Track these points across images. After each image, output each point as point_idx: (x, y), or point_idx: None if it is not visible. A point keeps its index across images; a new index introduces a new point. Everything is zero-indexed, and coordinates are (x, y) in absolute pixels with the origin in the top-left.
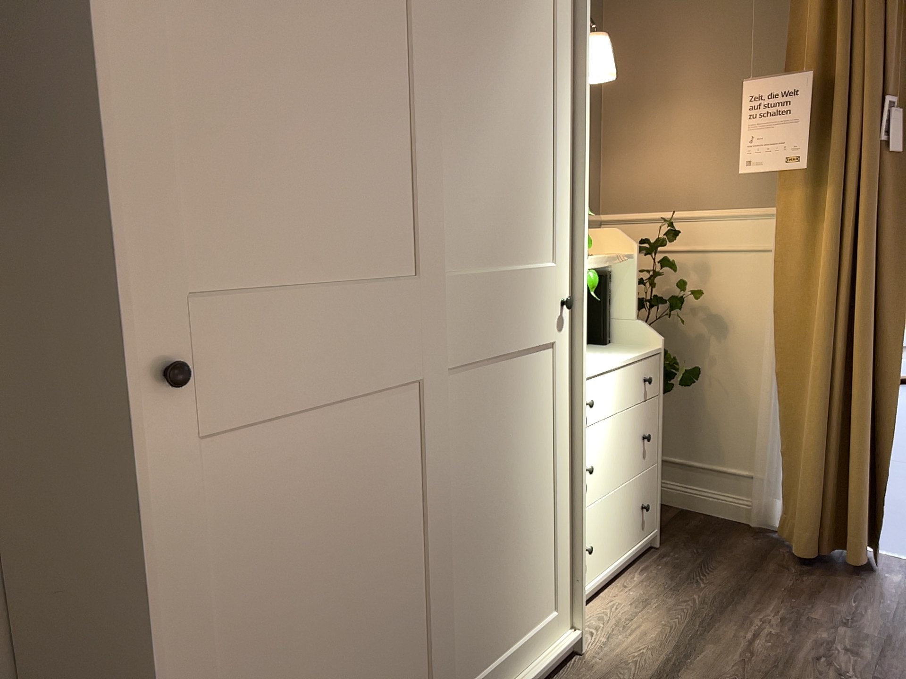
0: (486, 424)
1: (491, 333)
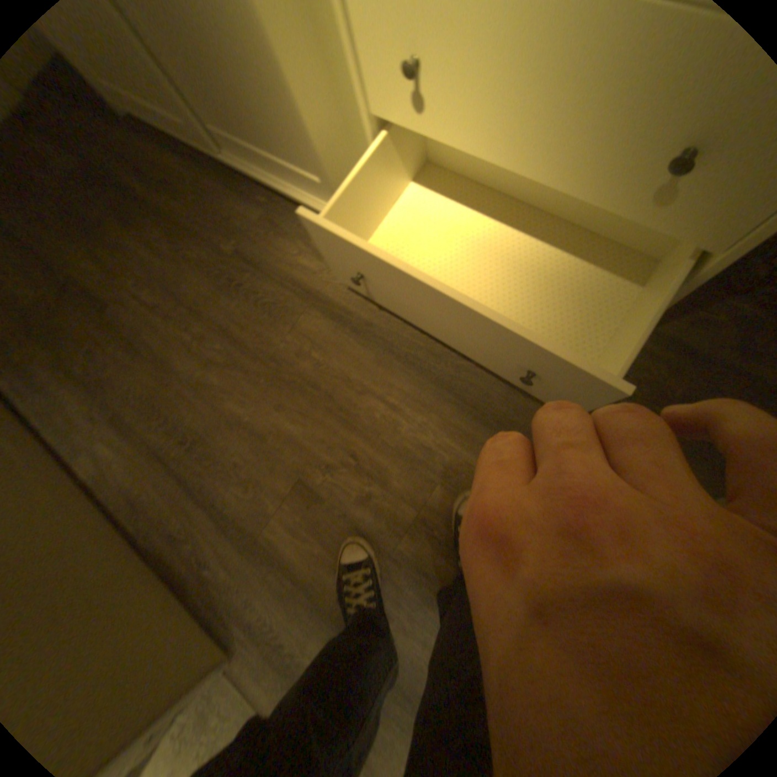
0: None
1: None
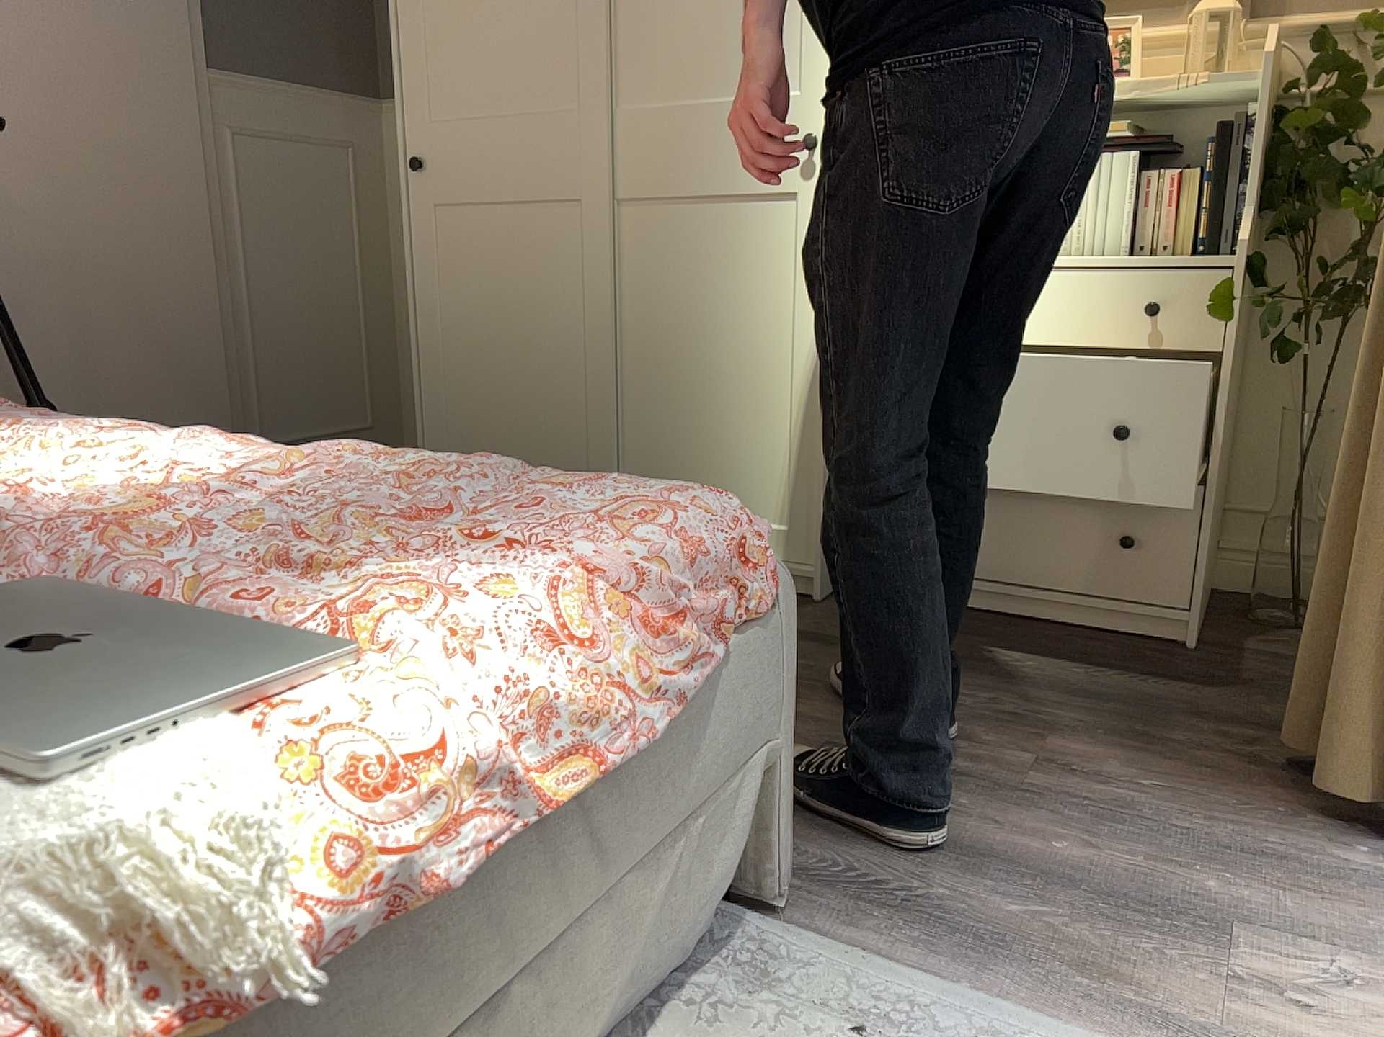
0: (680, 266)
1: (685, 173)
